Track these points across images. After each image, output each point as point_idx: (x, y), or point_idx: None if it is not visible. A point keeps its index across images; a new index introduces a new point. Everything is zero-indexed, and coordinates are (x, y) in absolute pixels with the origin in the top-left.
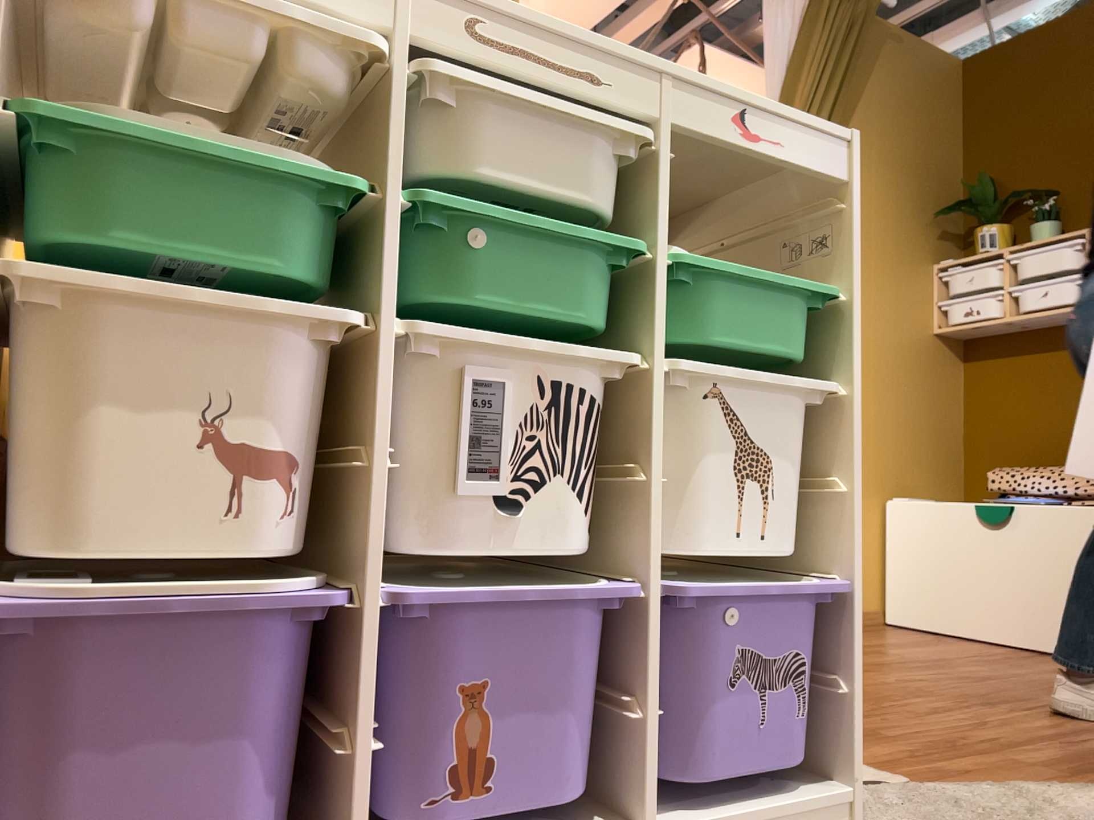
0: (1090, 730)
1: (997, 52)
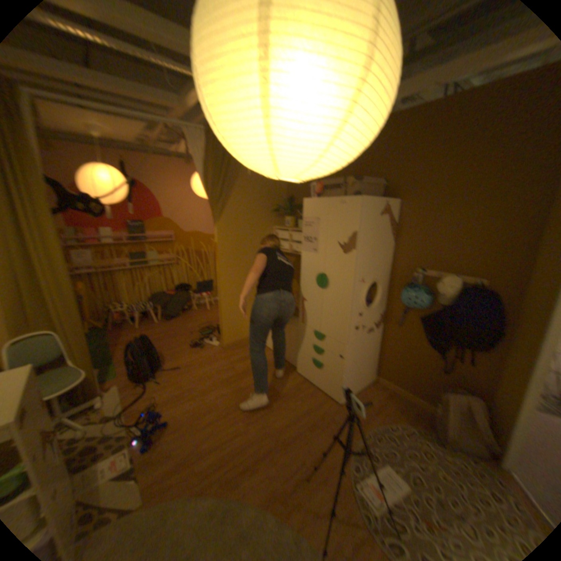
0: (239, 441)
1: None
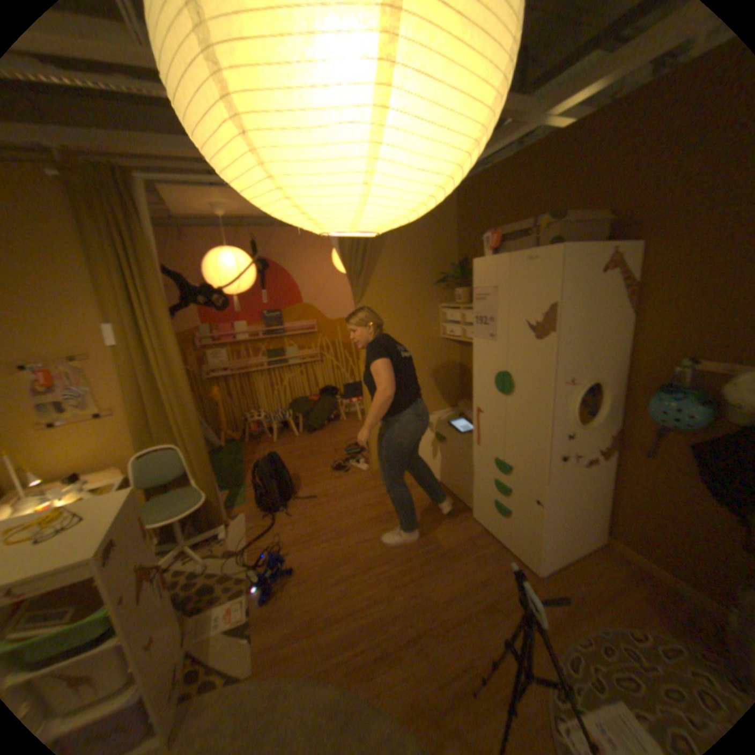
0: (379, 609)
1: (472, 178)
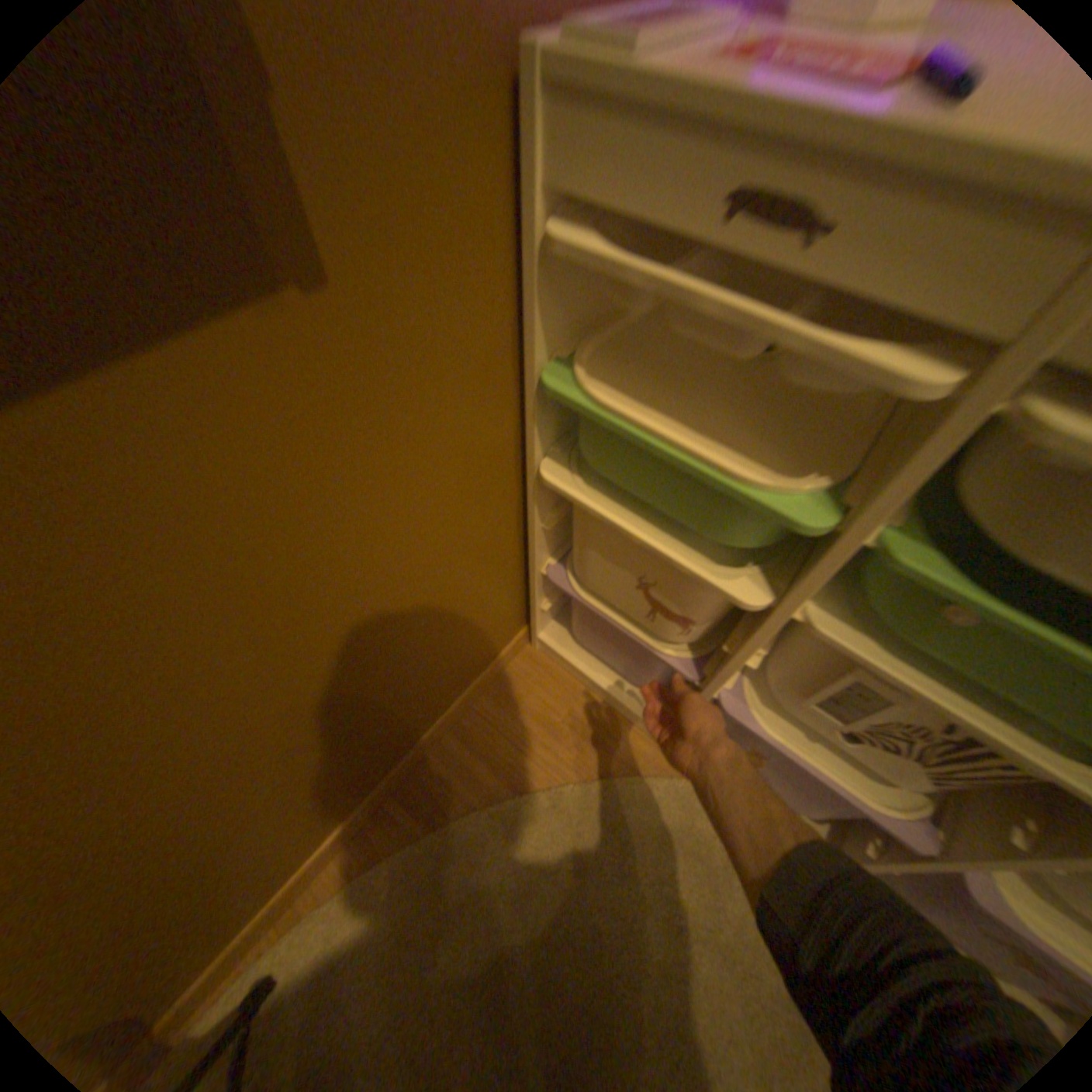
0: None
1: None
